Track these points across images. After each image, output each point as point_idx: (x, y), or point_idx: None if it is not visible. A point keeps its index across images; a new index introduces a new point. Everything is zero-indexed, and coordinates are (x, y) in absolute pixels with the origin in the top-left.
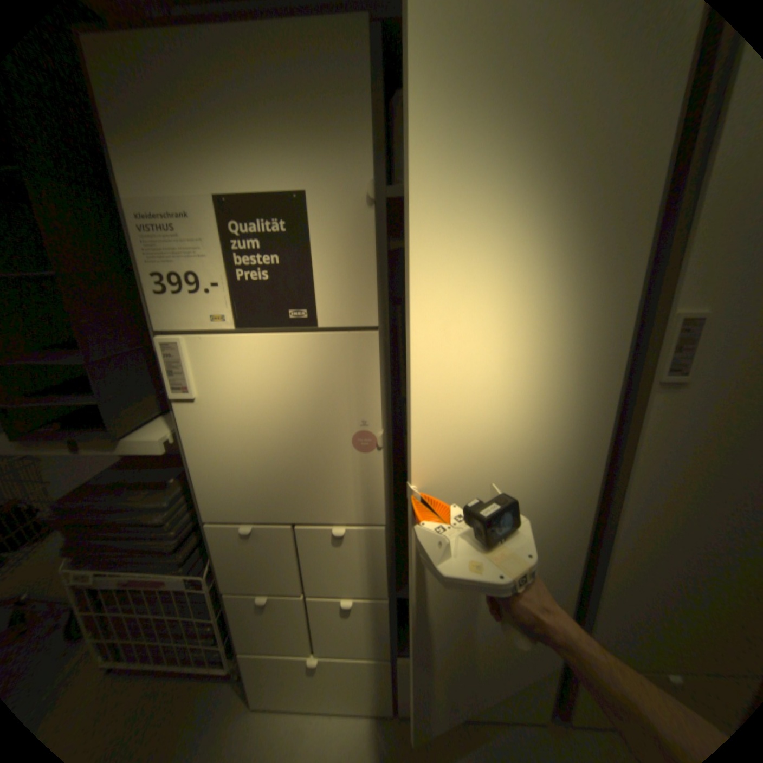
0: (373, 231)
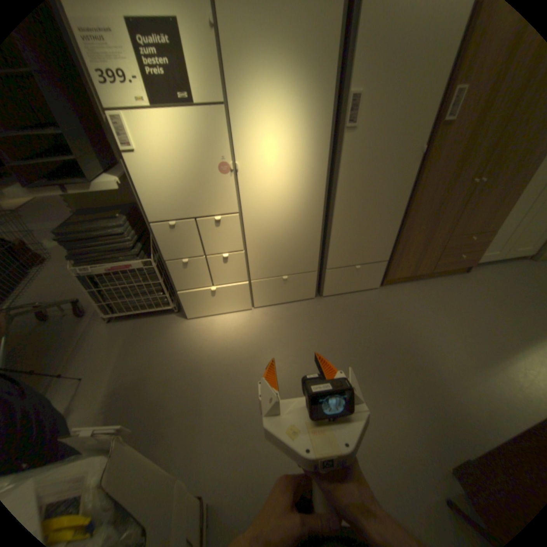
0: (215, 45)
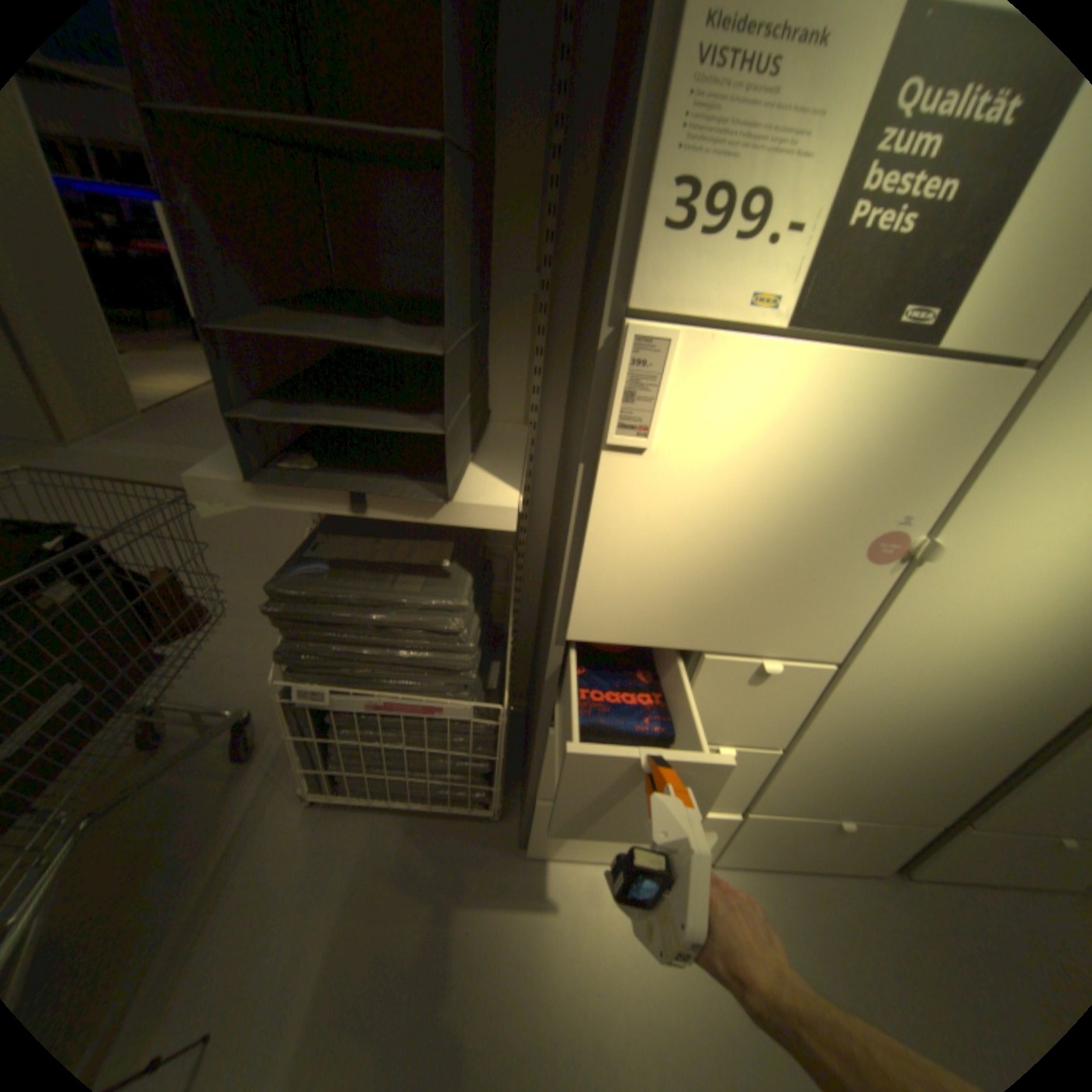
0: None
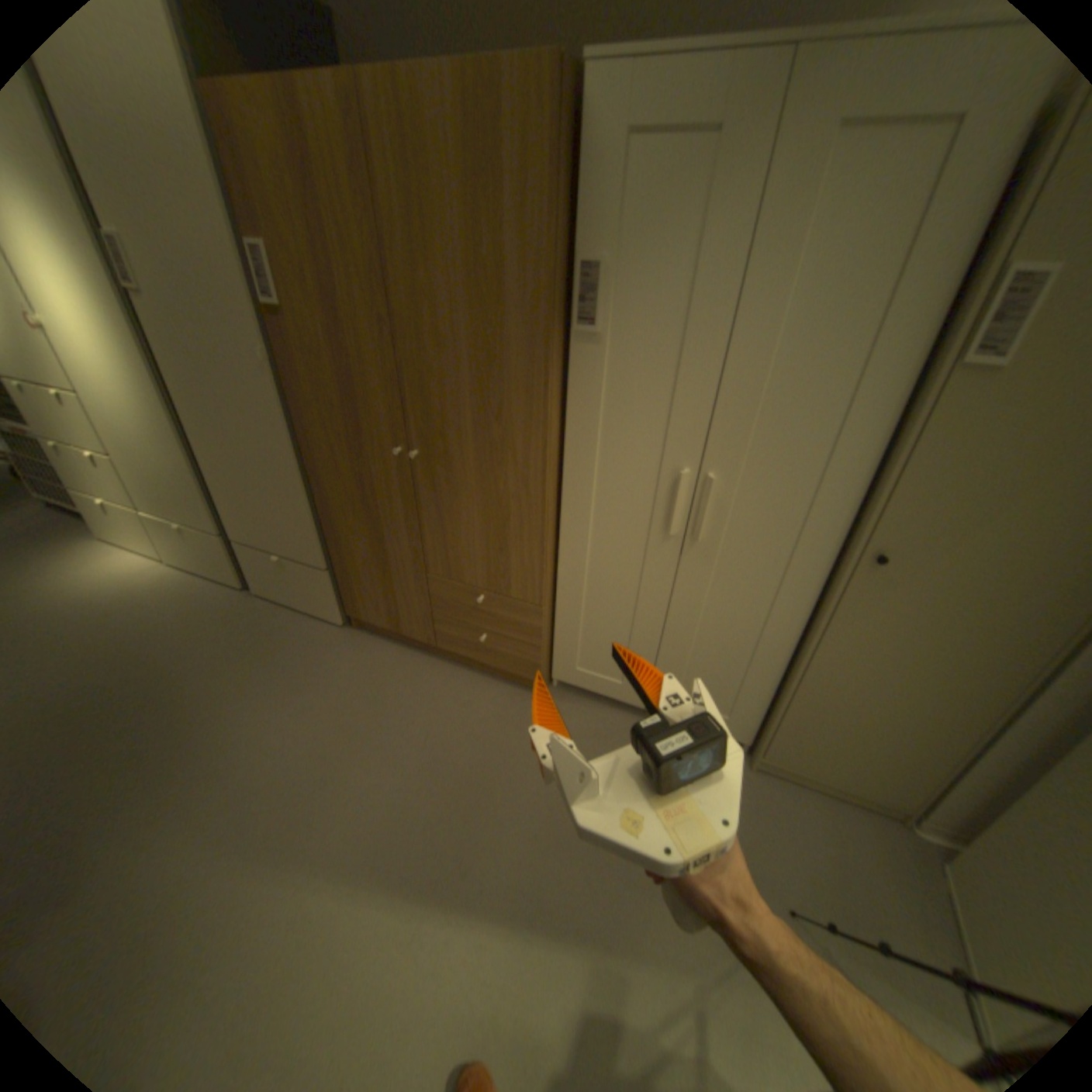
0: None
